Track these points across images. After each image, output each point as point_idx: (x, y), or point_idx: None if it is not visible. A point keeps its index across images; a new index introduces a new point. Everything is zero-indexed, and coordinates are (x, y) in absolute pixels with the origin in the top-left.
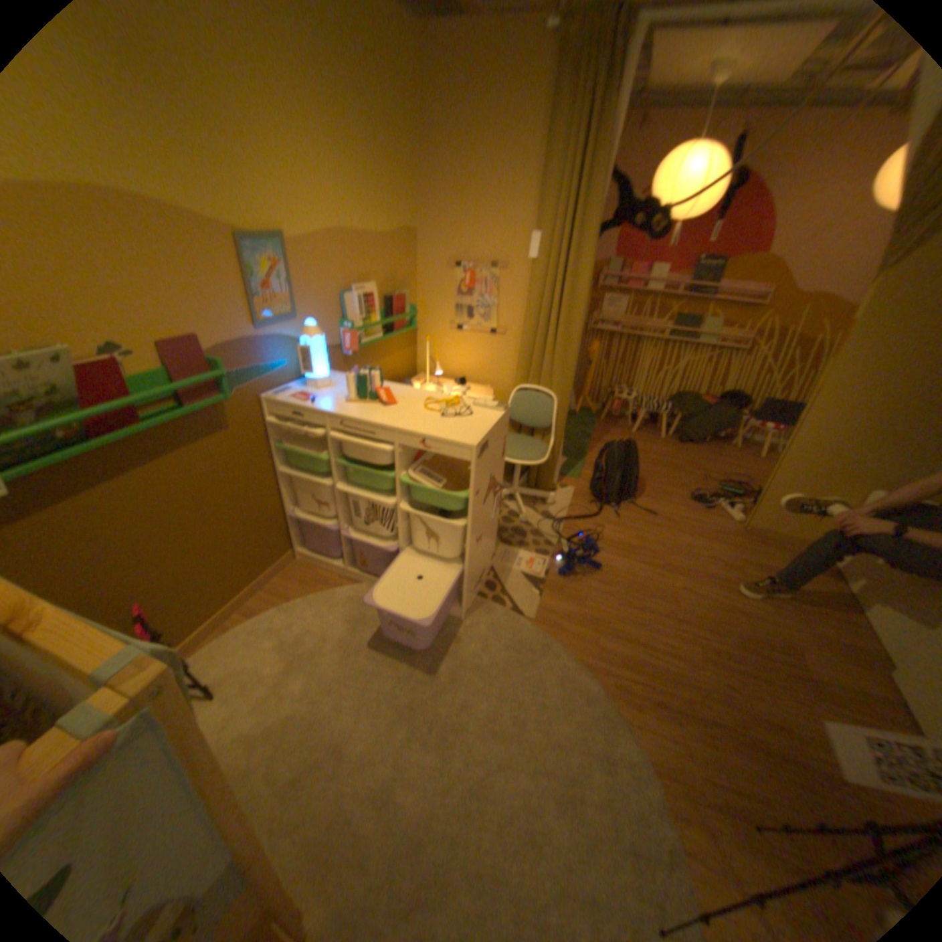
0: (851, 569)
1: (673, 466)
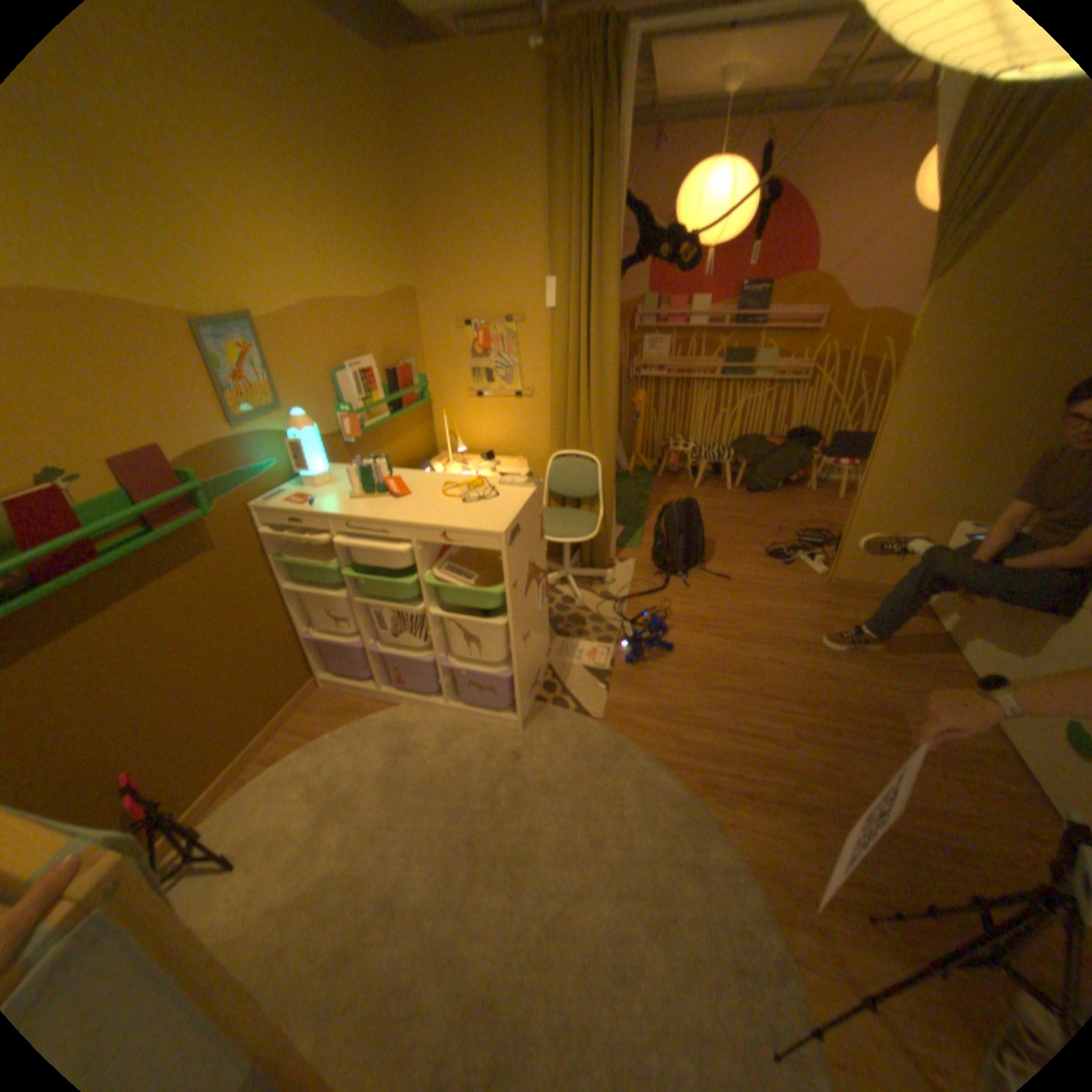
0: (947, 612)
1: (743, 521)
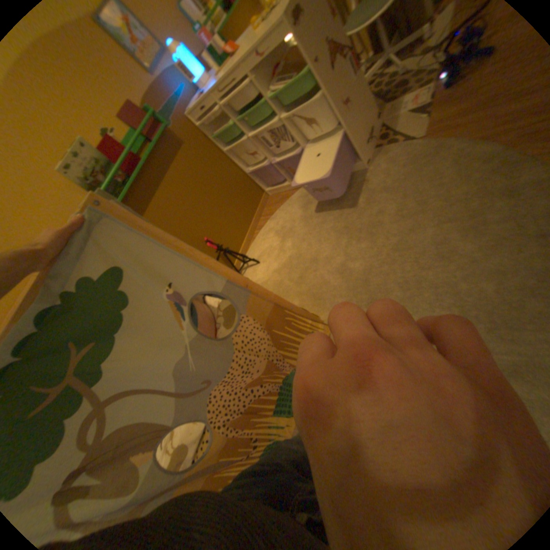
0: None
1: None
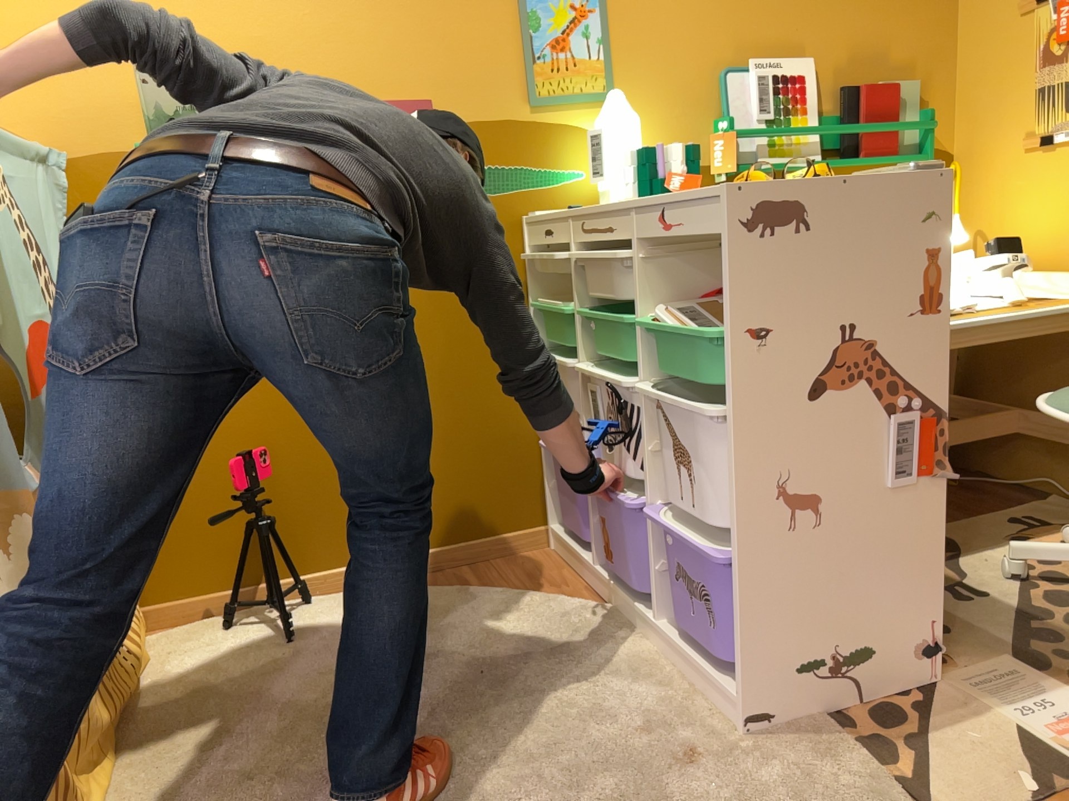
0: None
1: None
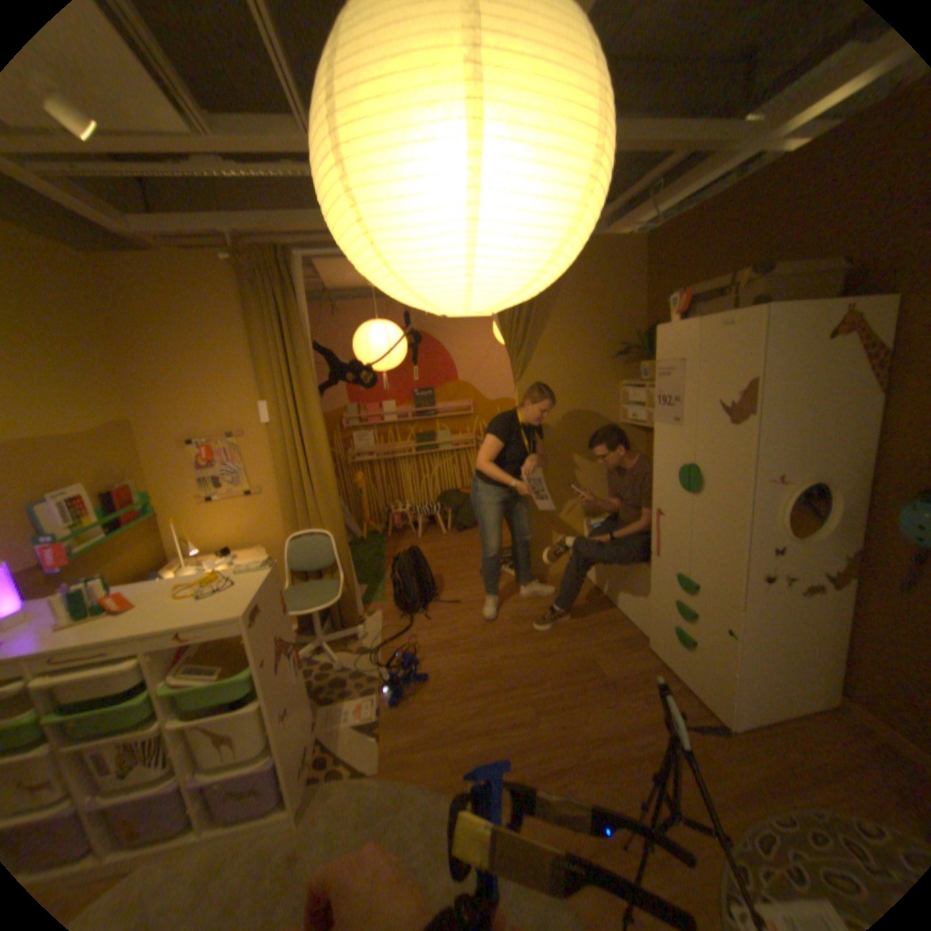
0: (599, 581)
1: (459, 554)
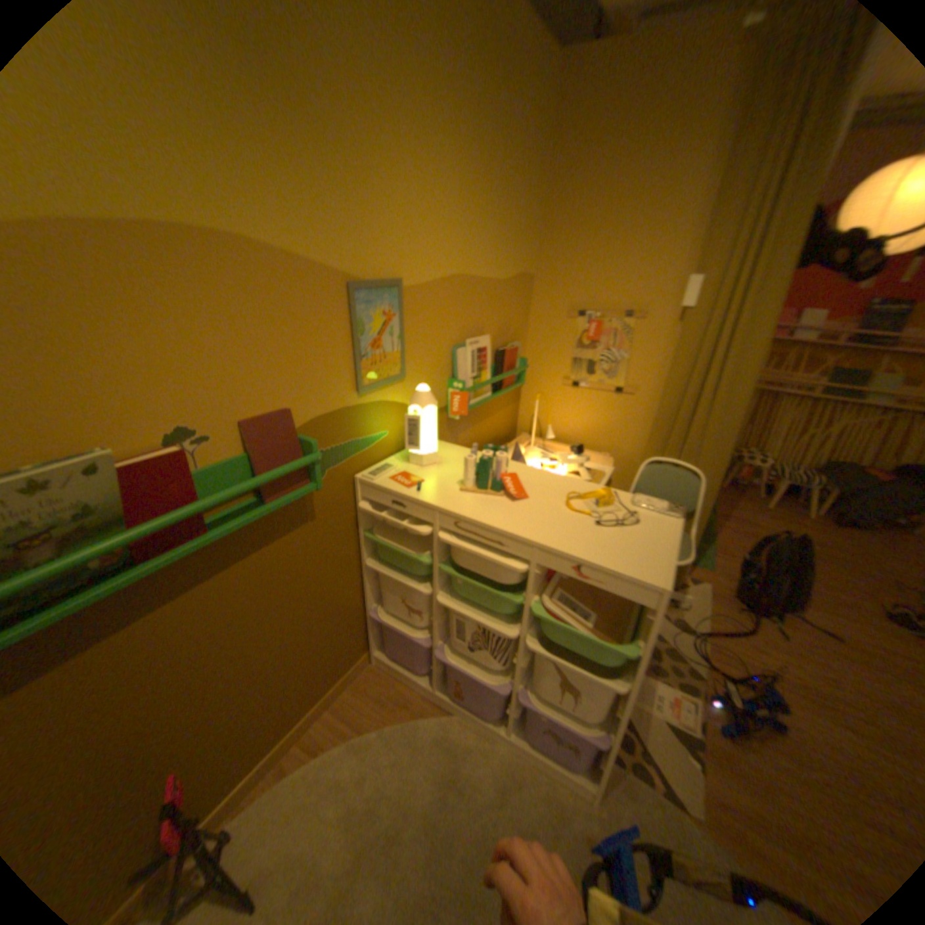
0: None
1: (842, 562)
